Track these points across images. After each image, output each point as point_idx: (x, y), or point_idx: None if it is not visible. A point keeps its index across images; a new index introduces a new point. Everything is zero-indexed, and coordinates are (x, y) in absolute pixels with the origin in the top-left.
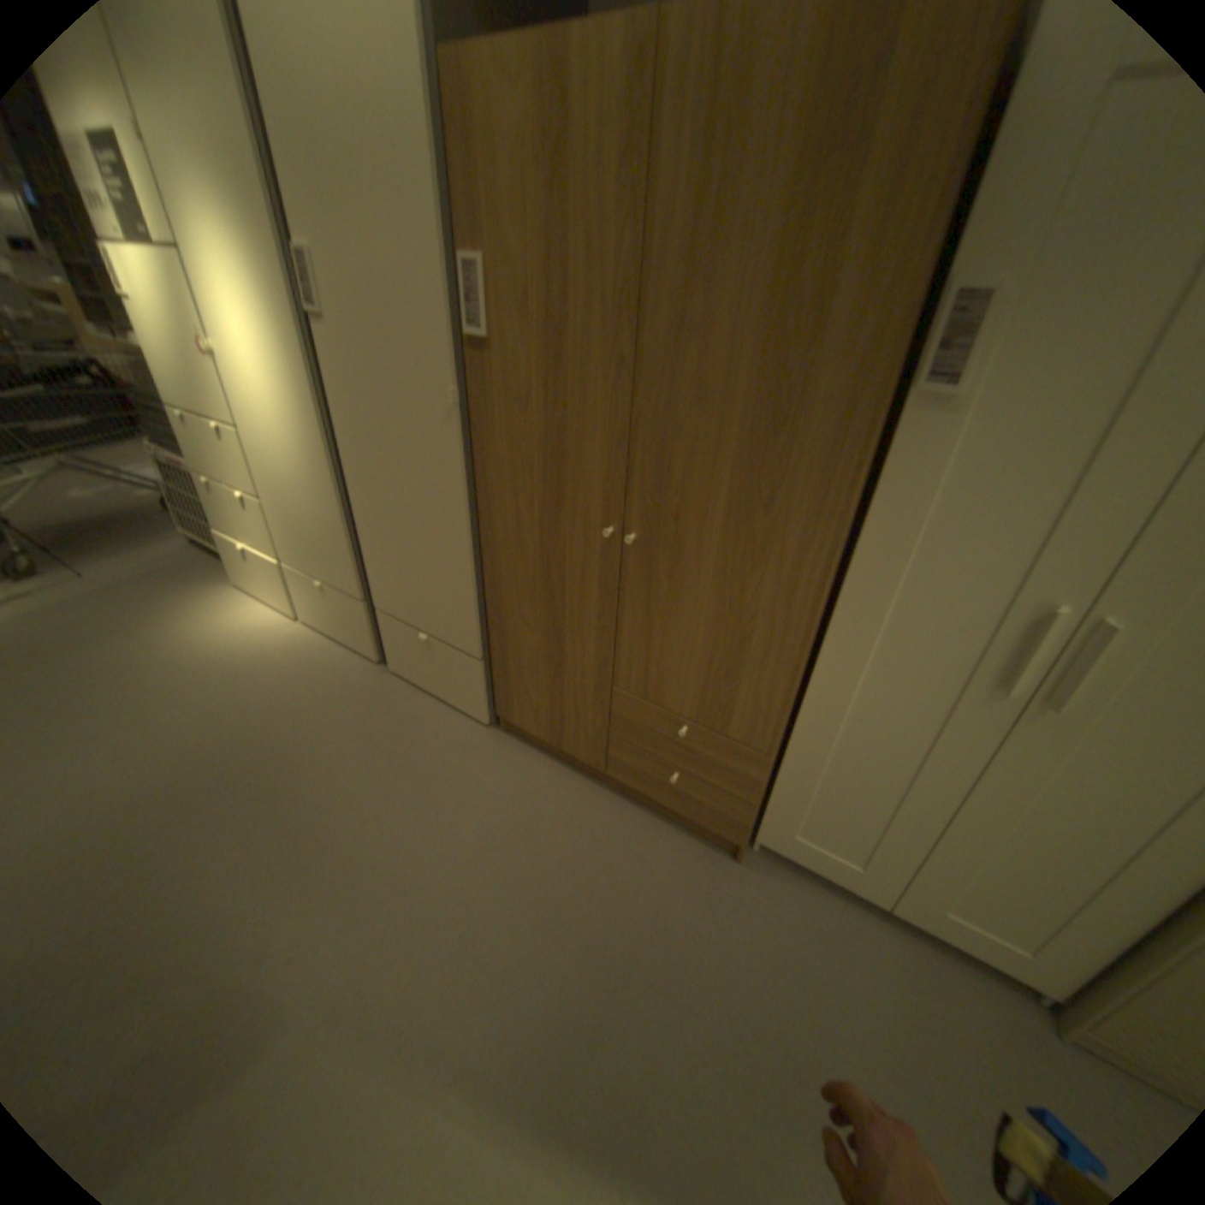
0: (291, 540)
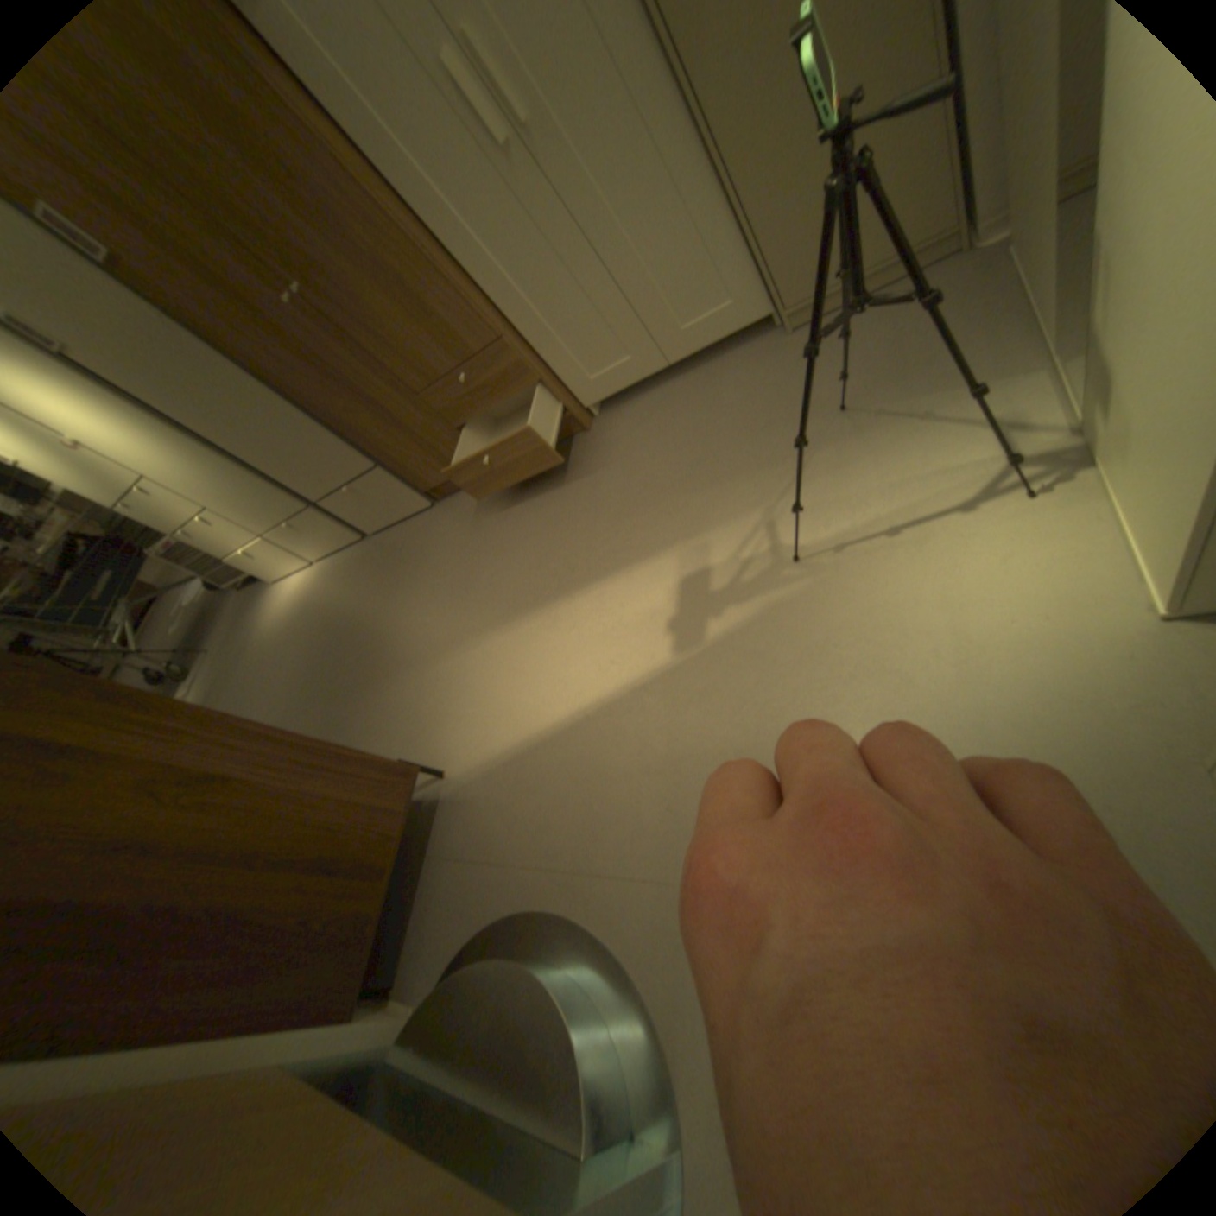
0: (243, 513)
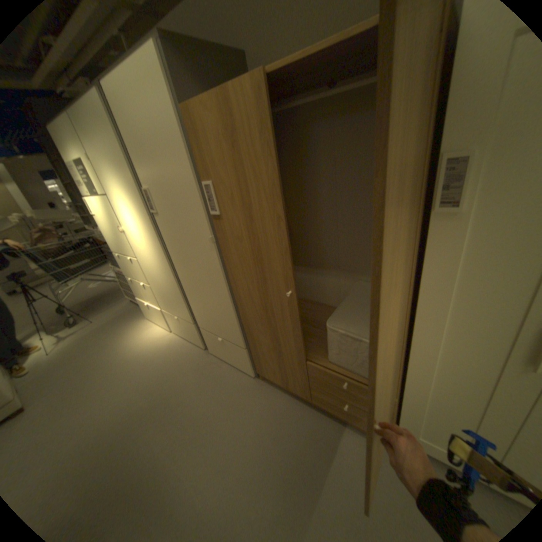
0: (163, 300)
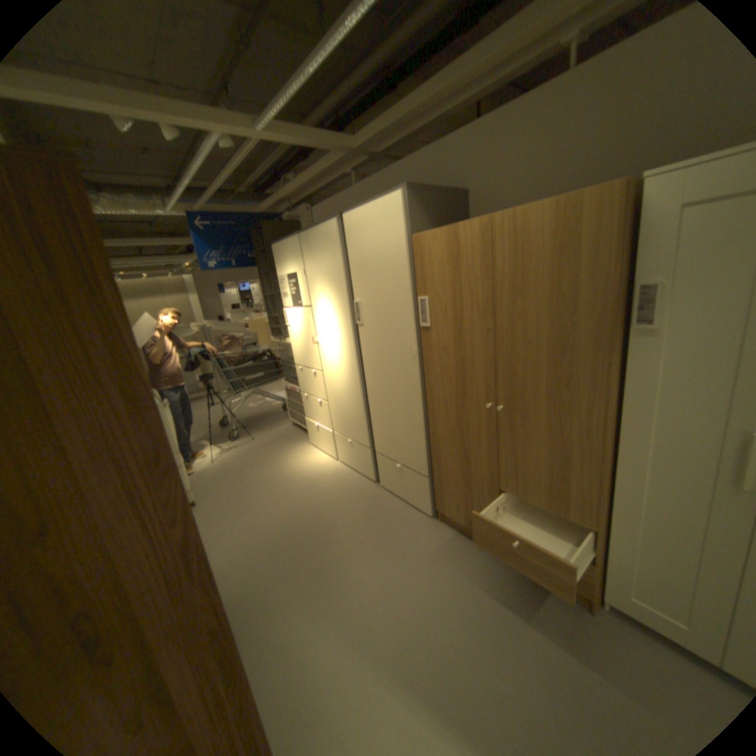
0: (339, 419)
